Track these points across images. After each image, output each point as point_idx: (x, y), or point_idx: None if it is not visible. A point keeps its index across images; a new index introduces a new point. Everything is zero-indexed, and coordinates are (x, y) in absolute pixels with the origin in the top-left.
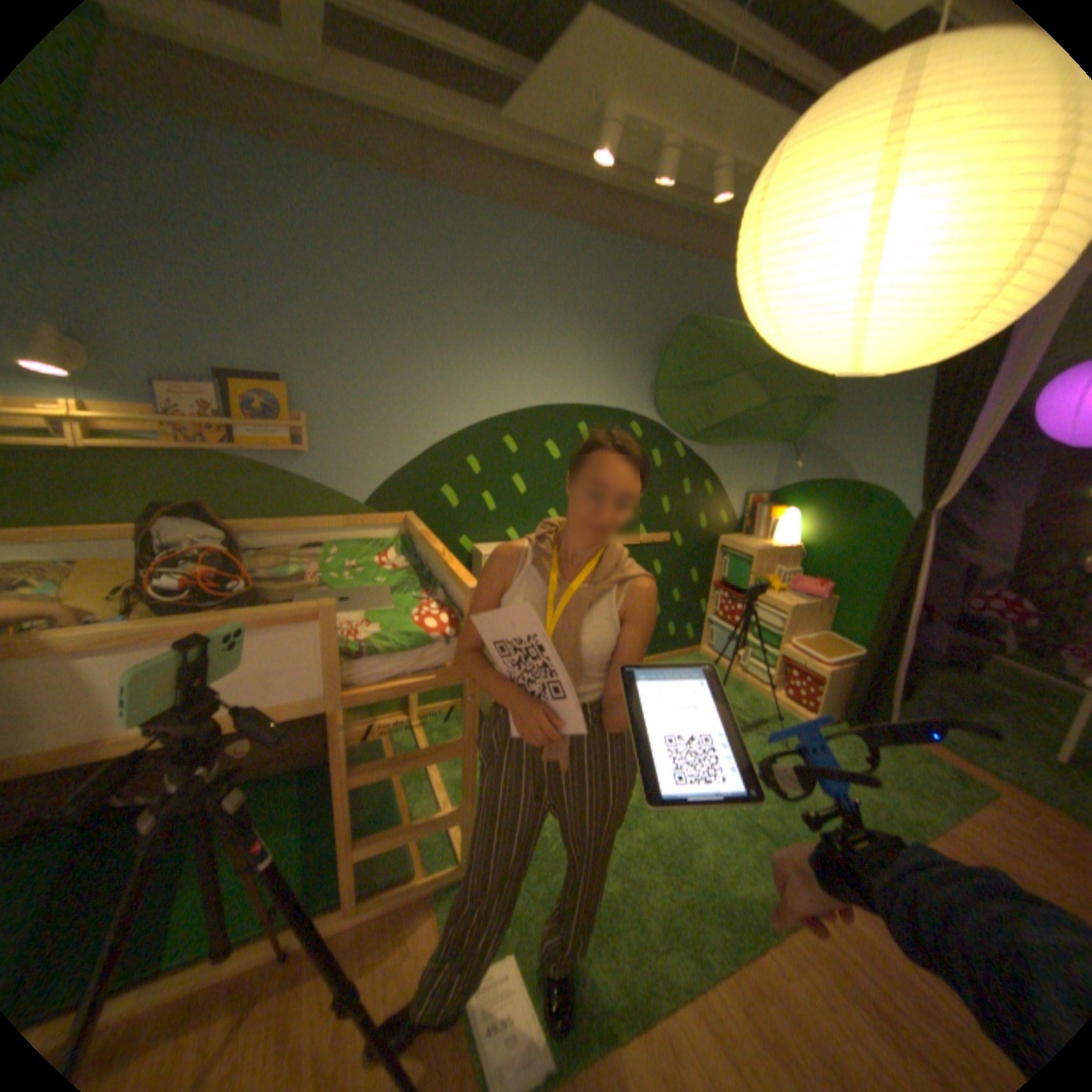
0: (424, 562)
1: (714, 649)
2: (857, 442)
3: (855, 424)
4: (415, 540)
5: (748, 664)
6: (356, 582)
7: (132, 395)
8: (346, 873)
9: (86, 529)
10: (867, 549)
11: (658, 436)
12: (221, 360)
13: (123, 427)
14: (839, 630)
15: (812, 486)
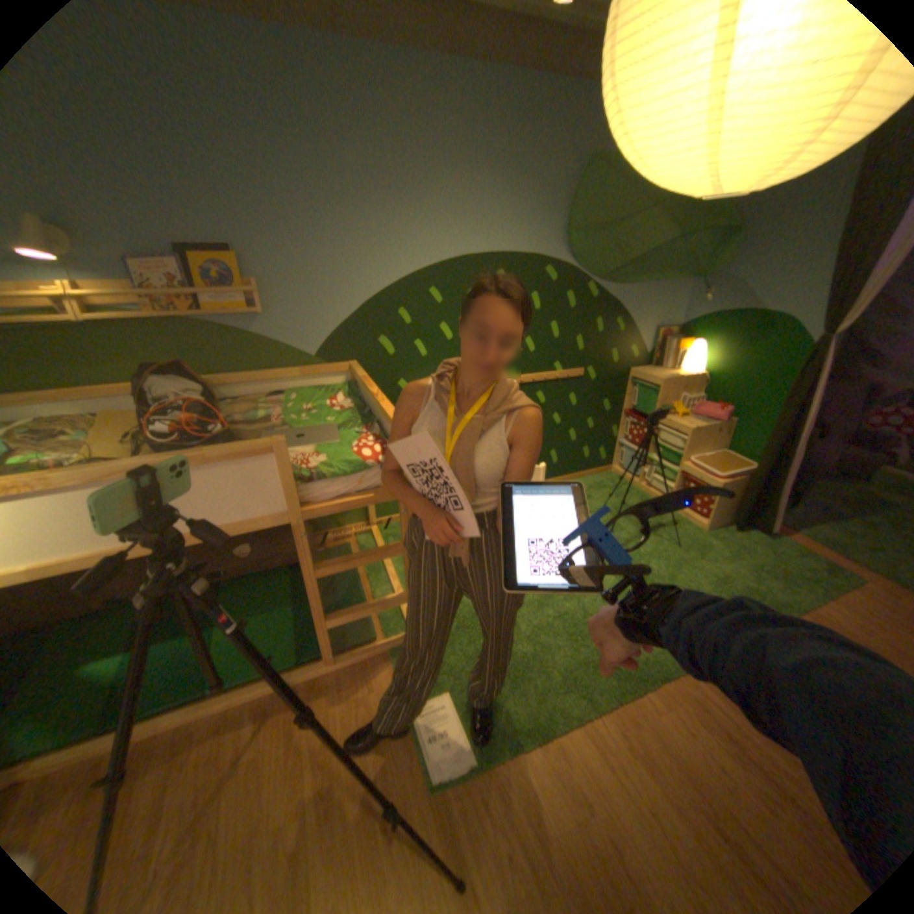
0: (366, 403)
1: (623, 468)
2: (766, 270)
3: (766, 252)
4: (359, 385)
5: (651, 479)
6: (311, 422)
7: (112, 273)
8: (323, 637)
9: (99, 388)
10: (767, 374)
11: (572, 278)
12: (177, 235)
13: (111, 301)
14: (735, 448)
15: (720, 317)
